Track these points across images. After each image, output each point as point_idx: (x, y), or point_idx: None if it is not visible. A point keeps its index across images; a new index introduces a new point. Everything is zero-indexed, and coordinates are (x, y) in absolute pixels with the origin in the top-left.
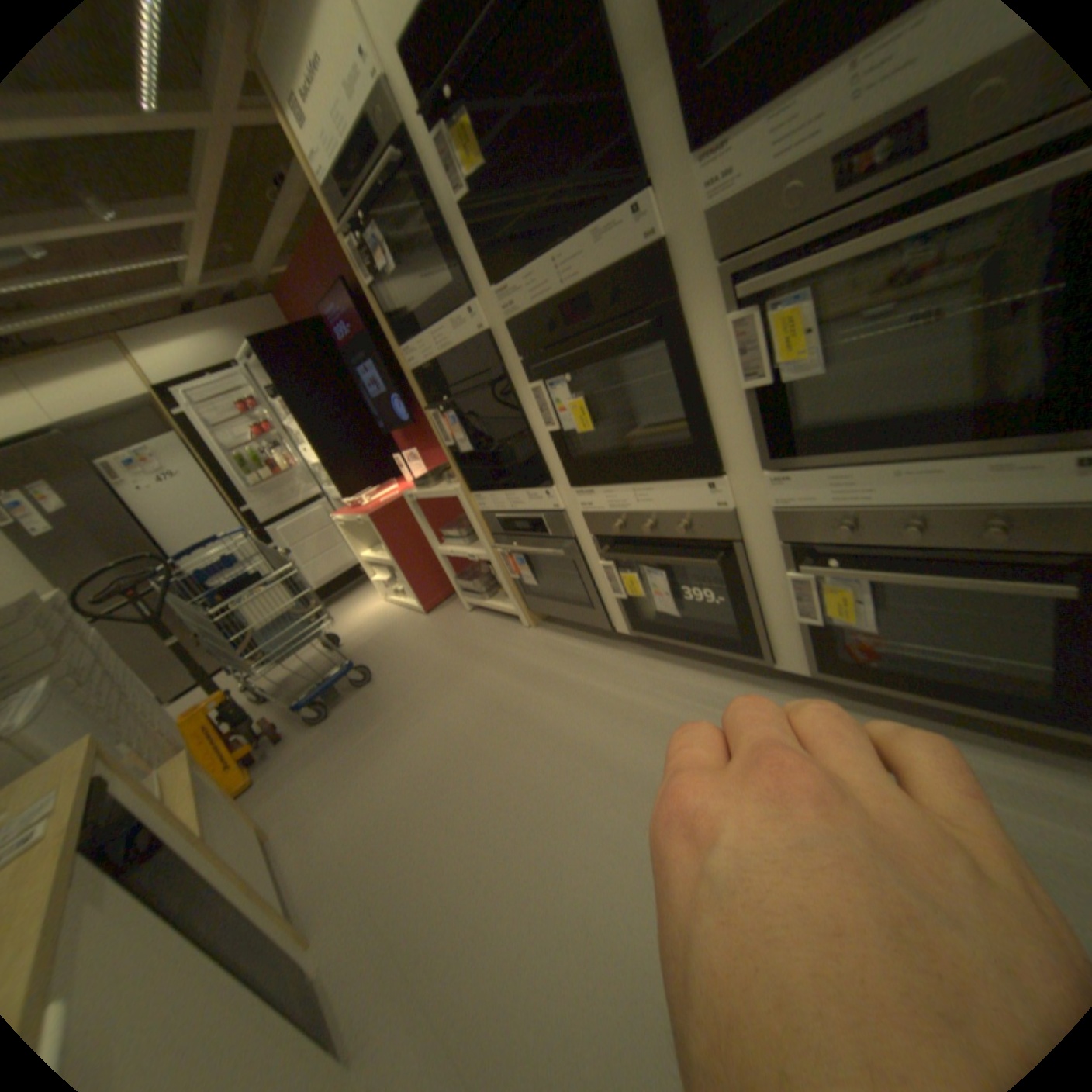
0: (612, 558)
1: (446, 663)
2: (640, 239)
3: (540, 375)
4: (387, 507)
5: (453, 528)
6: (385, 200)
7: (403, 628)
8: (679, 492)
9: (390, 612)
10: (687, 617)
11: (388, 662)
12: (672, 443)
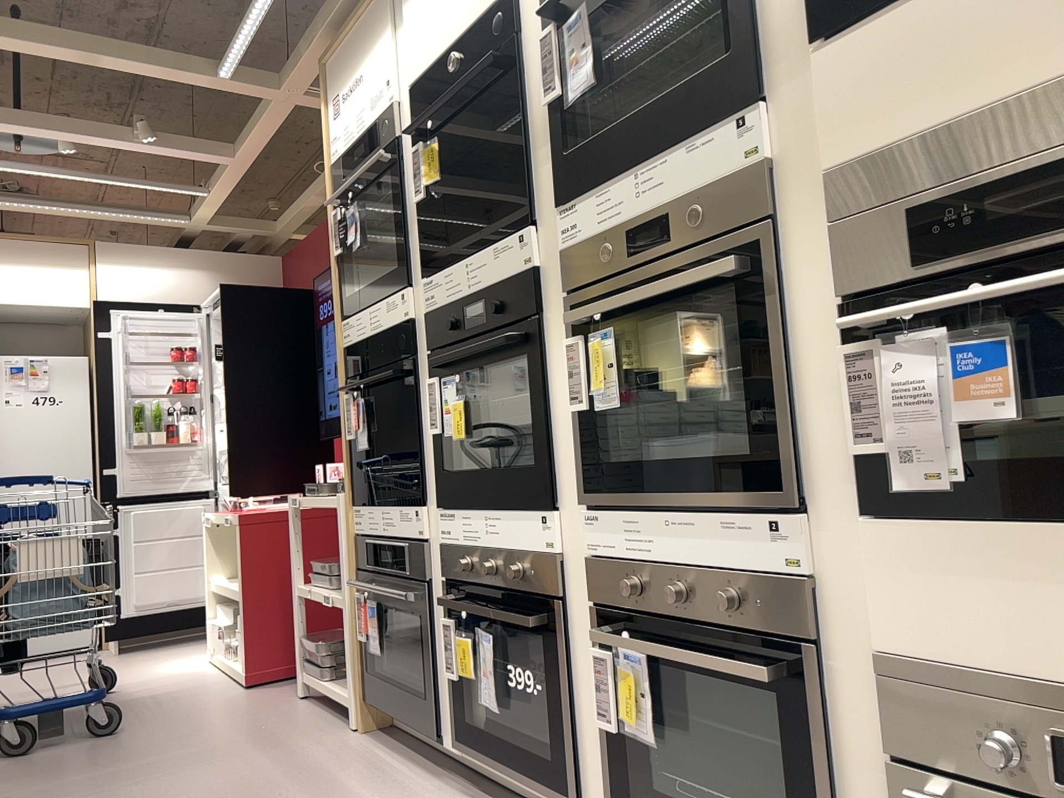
0: (454, 617)
1: (221, 741)
2: (520, 264)
3: (437, 373)
4: (267, 516)
5: (327, 563)
6: (377, 192)
7: (205, 694)
8: (518, 528)
9: (205, 675)
10: (510, 722)
11: (154, 722)
12: (522, 468)
